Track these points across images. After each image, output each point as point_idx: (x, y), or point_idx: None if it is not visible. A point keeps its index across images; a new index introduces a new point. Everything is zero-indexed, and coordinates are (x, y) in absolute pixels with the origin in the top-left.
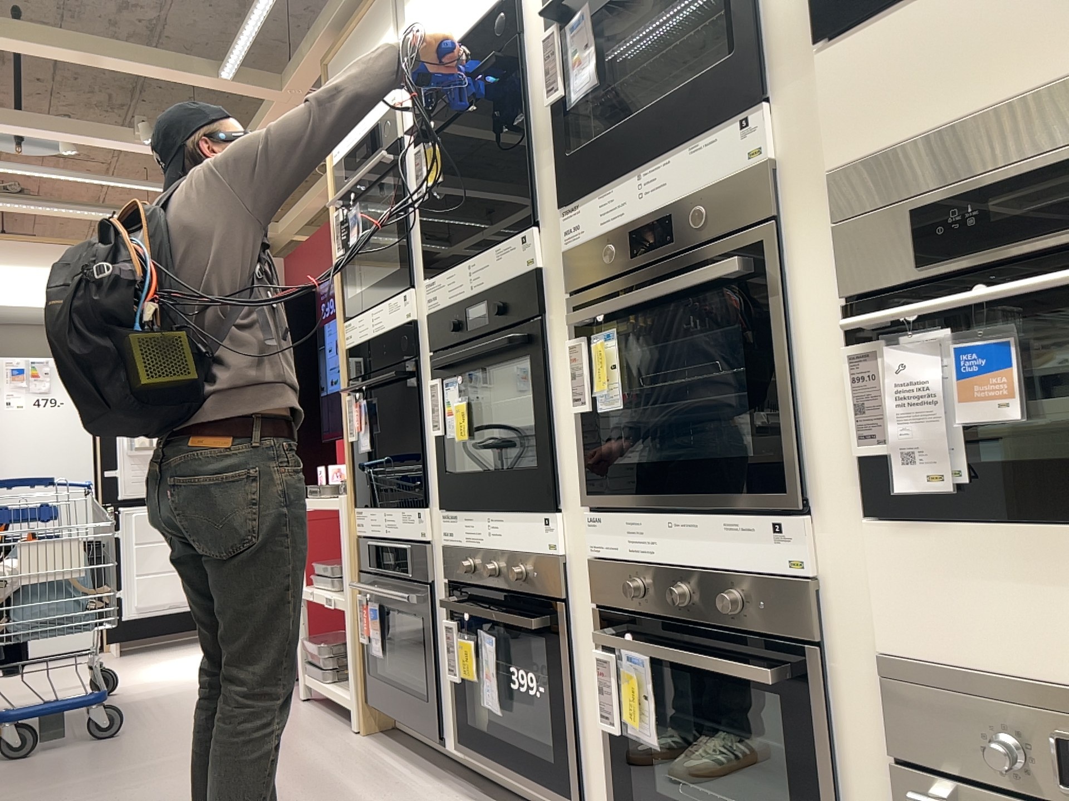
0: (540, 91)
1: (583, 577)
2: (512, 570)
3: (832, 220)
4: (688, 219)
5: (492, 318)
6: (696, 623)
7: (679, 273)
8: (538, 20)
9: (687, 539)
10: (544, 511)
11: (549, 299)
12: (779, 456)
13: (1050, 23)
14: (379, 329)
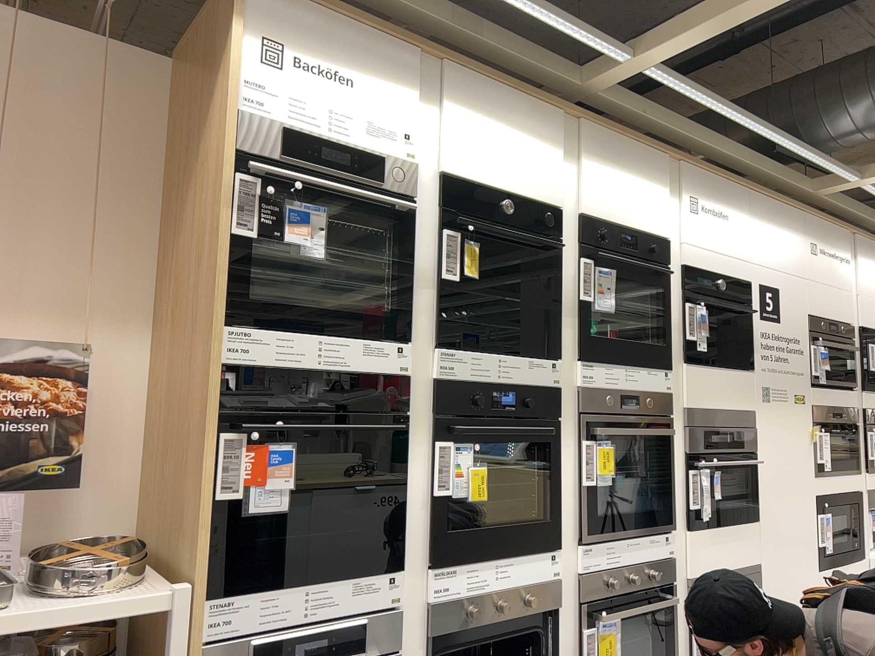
0: (569, 282)
1: (569, 587)
2: (519, 599)
3: (687, 425)
4: (646, 402)
5: (521, 408)
6: (634, 590)
7: (640, 424)
8: (582, 246)
9: (634, 550)
10: (551, 549)
11: (561, 410)
12: (669, 509)
13: (726, 394)
14: (338, 366)
